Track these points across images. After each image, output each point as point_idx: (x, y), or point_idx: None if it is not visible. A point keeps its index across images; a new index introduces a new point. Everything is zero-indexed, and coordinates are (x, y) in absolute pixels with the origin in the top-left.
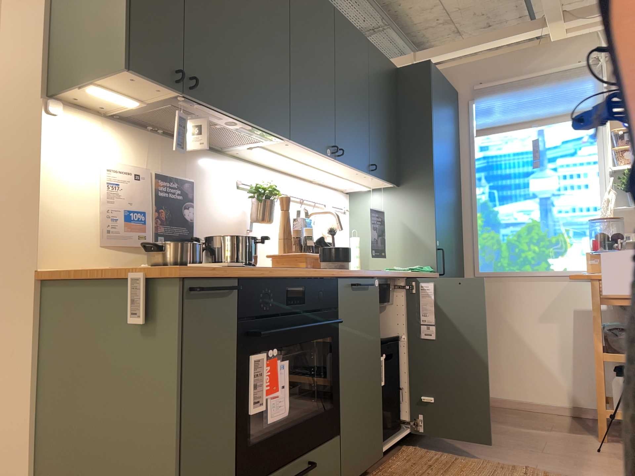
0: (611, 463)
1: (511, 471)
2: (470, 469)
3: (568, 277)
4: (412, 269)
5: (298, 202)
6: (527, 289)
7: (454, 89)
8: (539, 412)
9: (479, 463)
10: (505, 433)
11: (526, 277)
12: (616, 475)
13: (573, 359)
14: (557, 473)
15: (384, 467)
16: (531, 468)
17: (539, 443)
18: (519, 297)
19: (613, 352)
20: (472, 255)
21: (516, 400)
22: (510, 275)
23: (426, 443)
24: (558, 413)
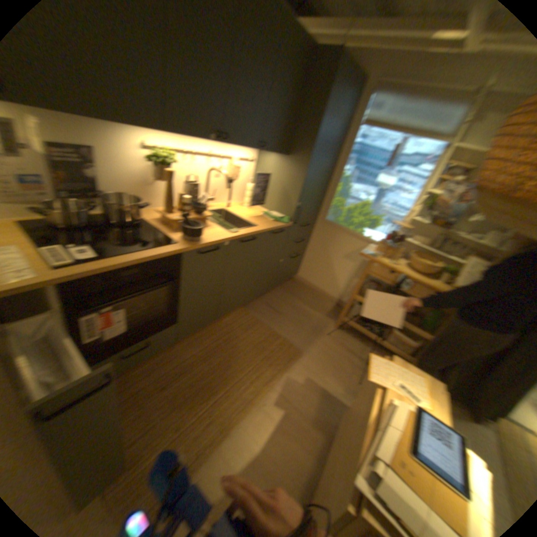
0: (326, 345)
1: (274, 340)
2: (256, 333)
3: (368, 242)
4: (273, 218)
5: (207, 155)
6: (344, 240)
7: (366, 73)
8: (322, 296)
9: (264, 330)
10: (294, 308)
11: (347, 233)
12: (321, 355)
13: (349, 282)
14: (295, 346)
15: (217, 321)
16: (285, 340)
17: (303, 321)
18: (338, 242)
19: (361, 296)
20: (324, 208)
21: (314, 287)
22: (339, 228)
23: (250, 306)
24: (330, 300)
